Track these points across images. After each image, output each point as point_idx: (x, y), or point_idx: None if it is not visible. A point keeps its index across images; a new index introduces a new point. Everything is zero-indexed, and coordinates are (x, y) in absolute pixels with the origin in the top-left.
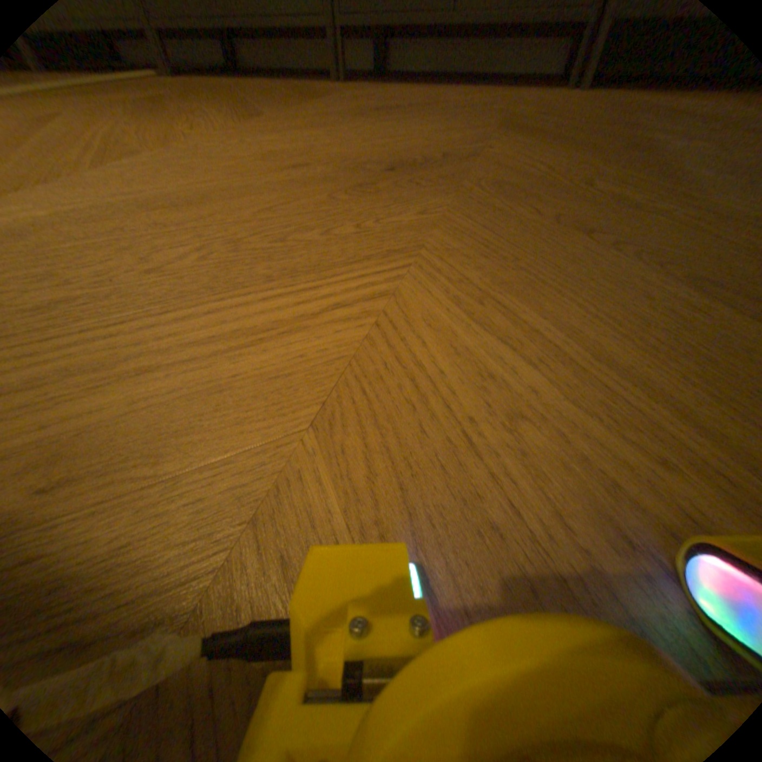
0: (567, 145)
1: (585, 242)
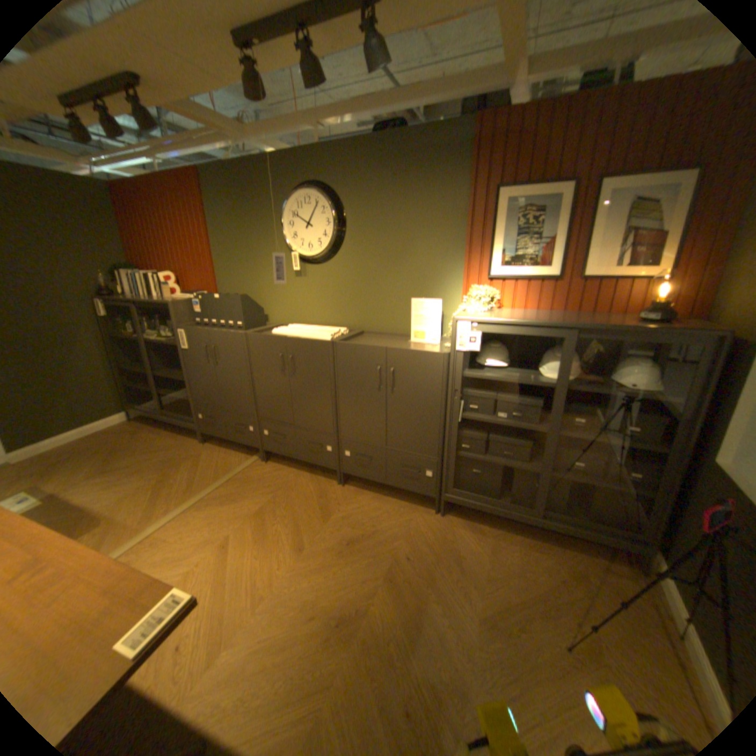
0: (394, 607)
1: (366, 687)
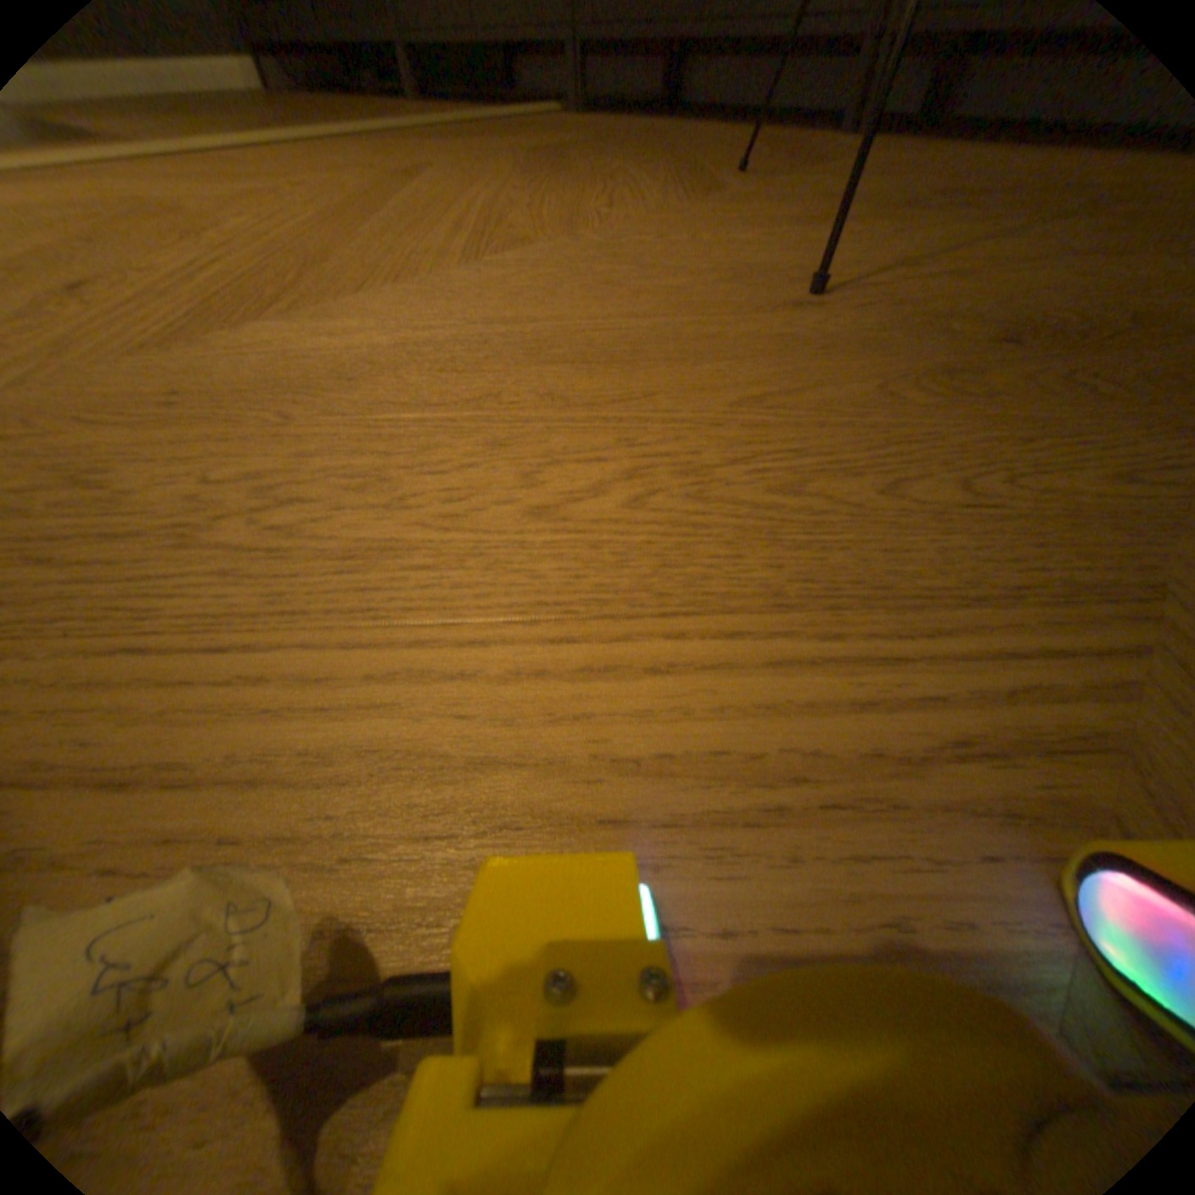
0: None
1: None
